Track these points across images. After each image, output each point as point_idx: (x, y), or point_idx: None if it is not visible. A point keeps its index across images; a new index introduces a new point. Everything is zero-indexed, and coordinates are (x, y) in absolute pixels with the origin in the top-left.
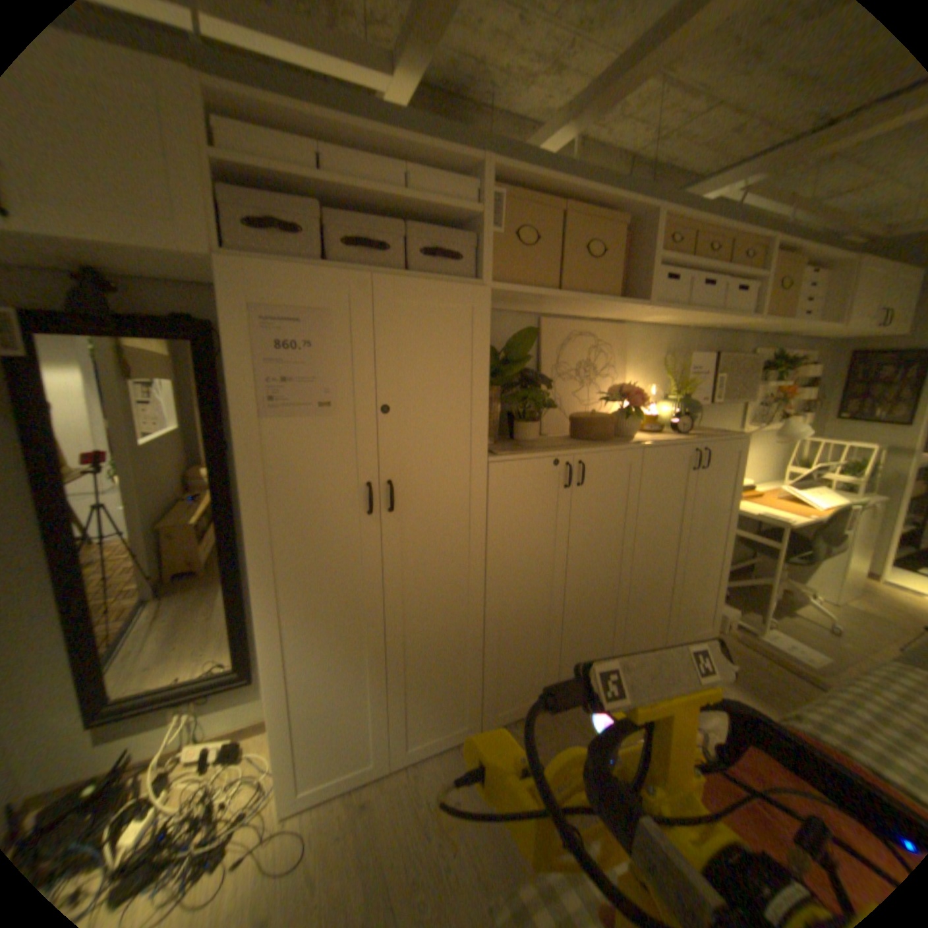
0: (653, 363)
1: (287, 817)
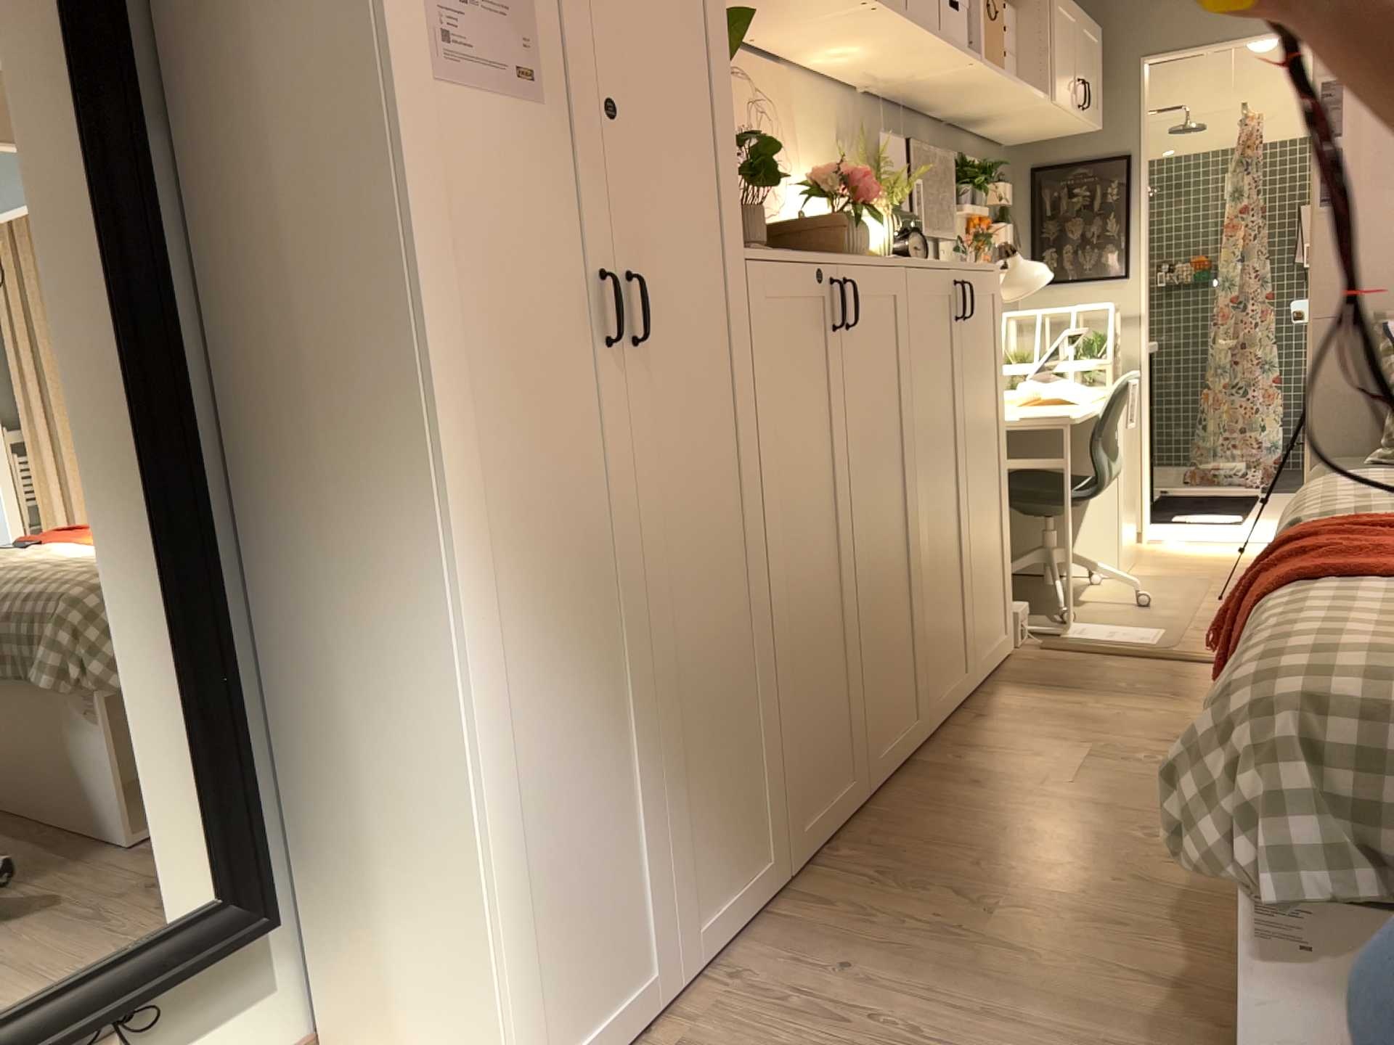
0: (822, 154)
1: None
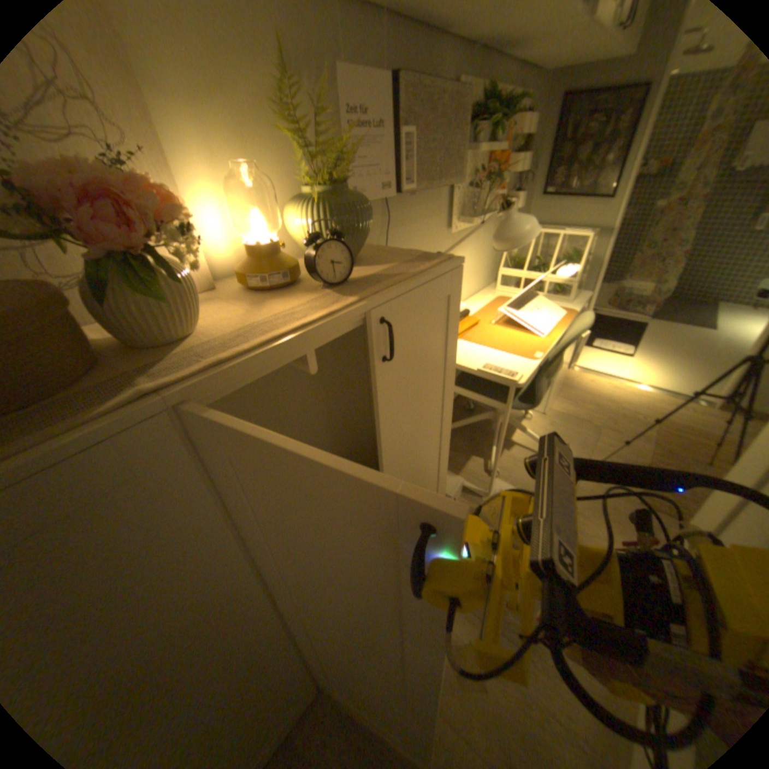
0: (251, 91)
1: None
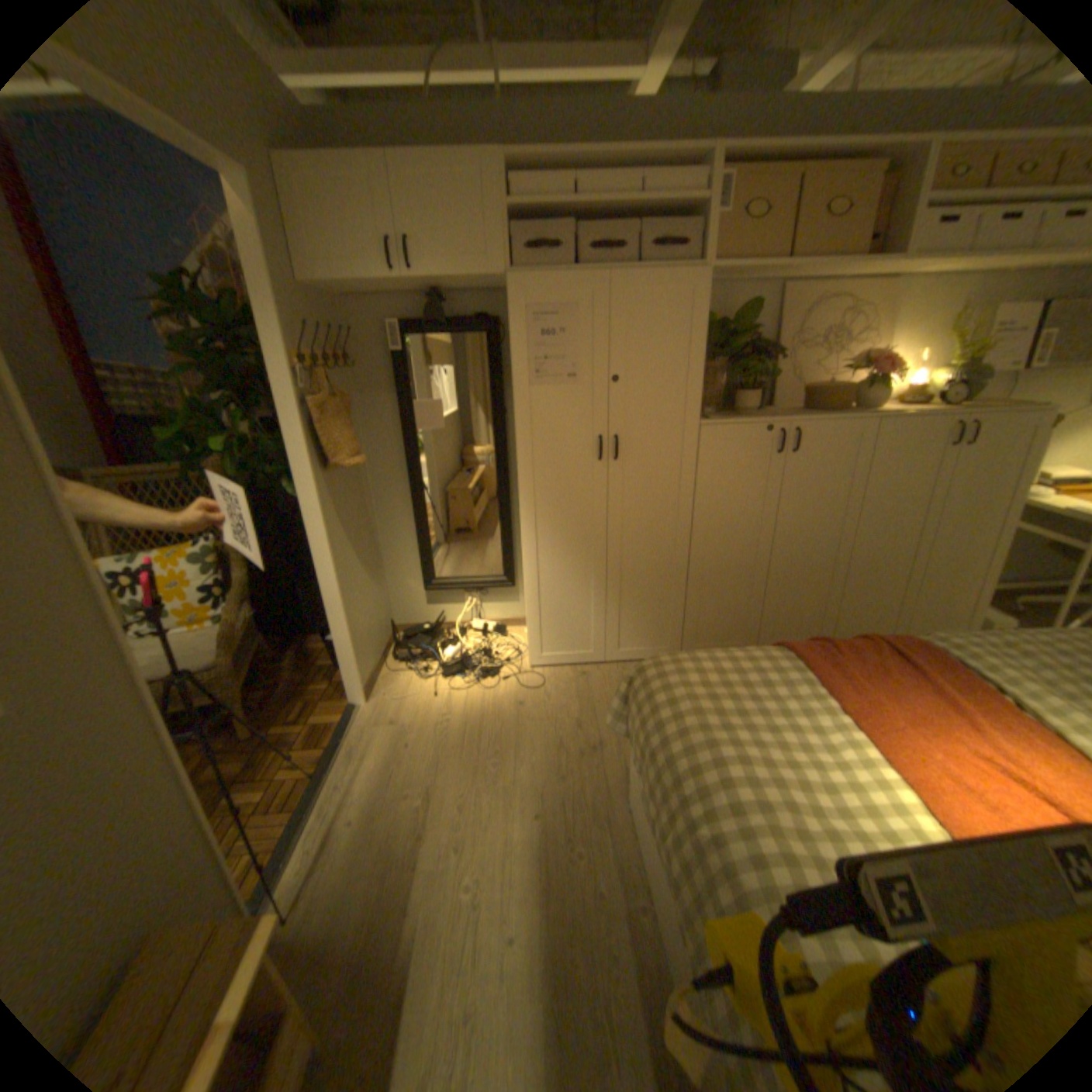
0: (939, 323)
1: (535, 668)
